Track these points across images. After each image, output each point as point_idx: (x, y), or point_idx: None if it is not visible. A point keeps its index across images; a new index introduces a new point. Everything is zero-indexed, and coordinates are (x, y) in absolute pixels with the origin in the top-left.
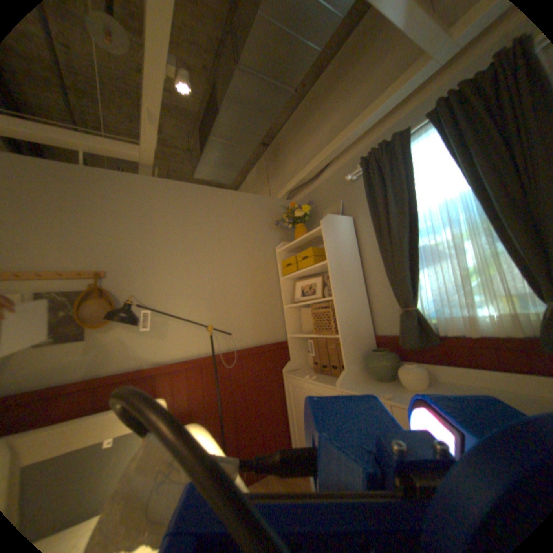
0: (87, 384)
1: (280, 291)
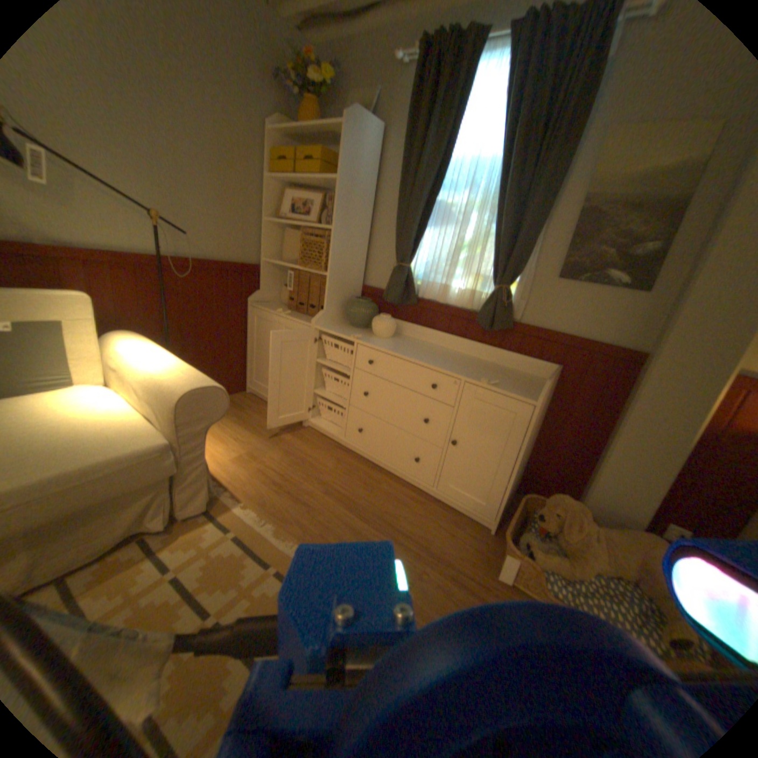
0: None
1: (260, 194)
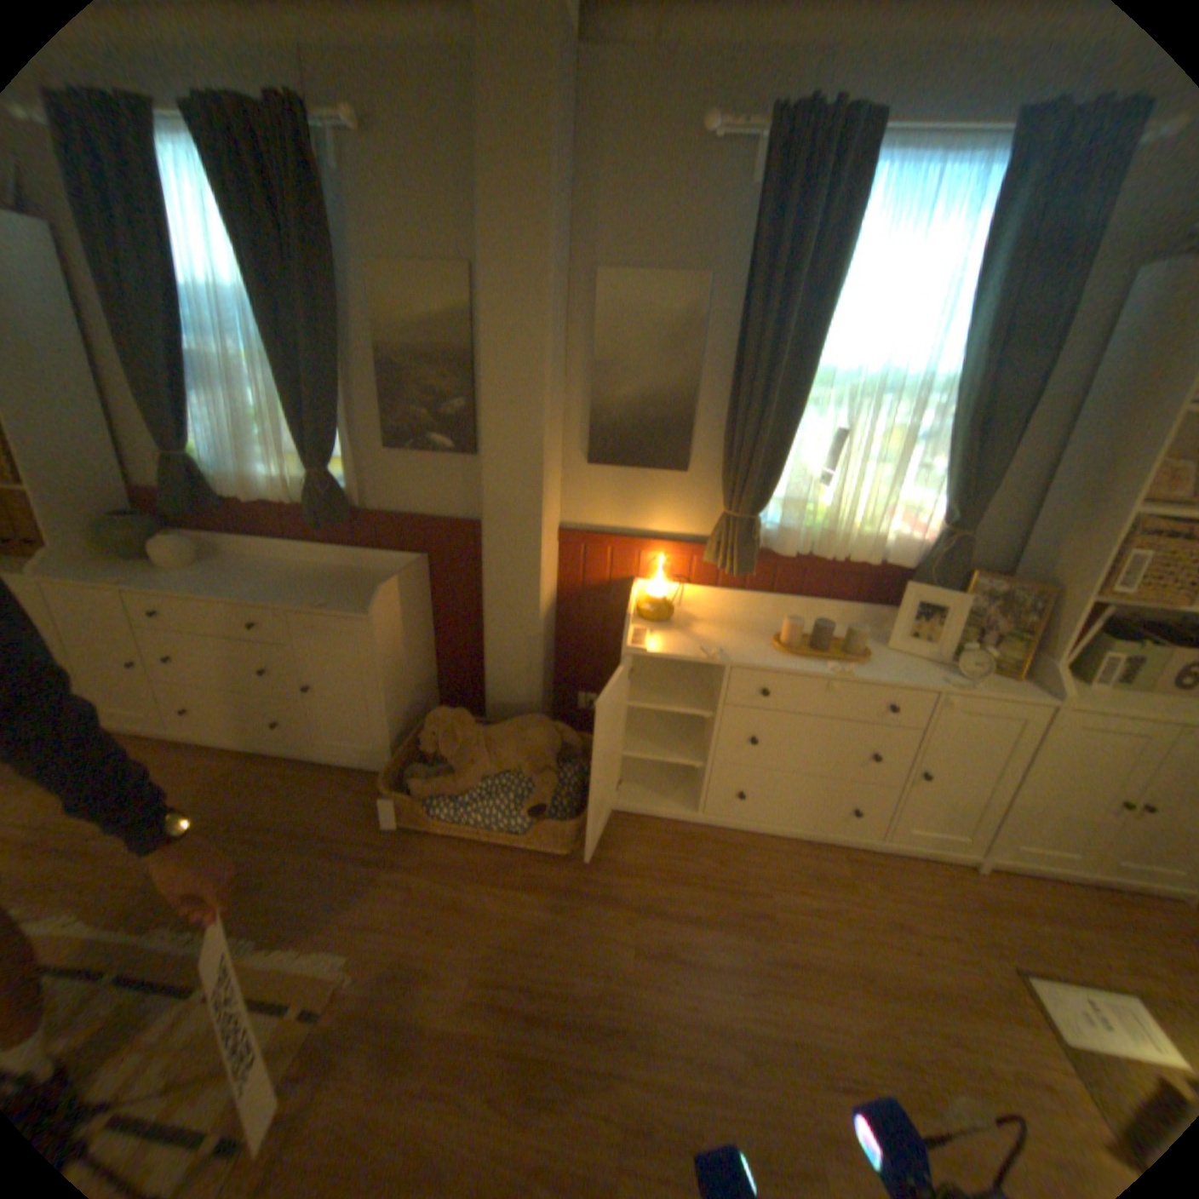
0: None
1: None
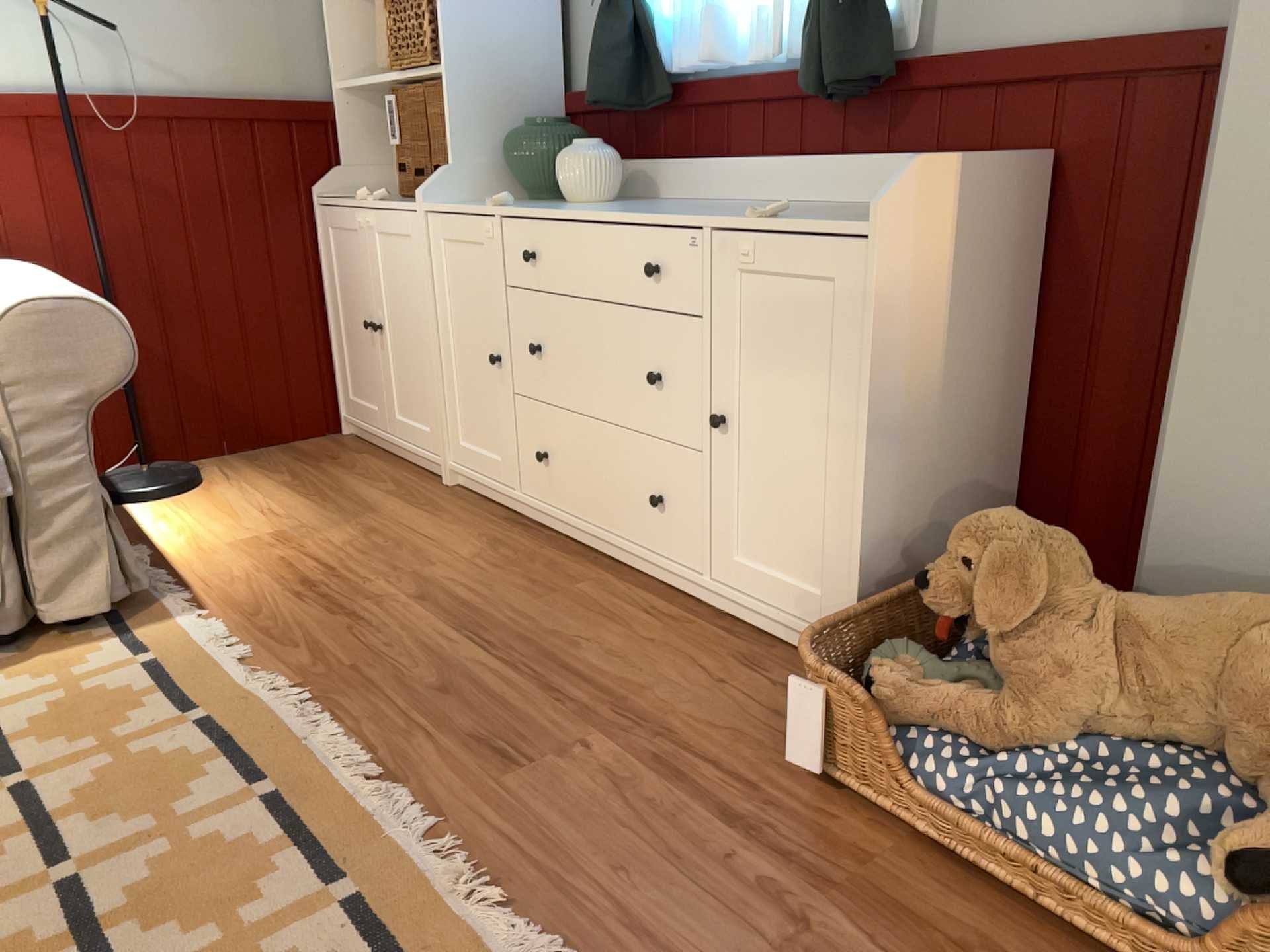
0: None
1: None
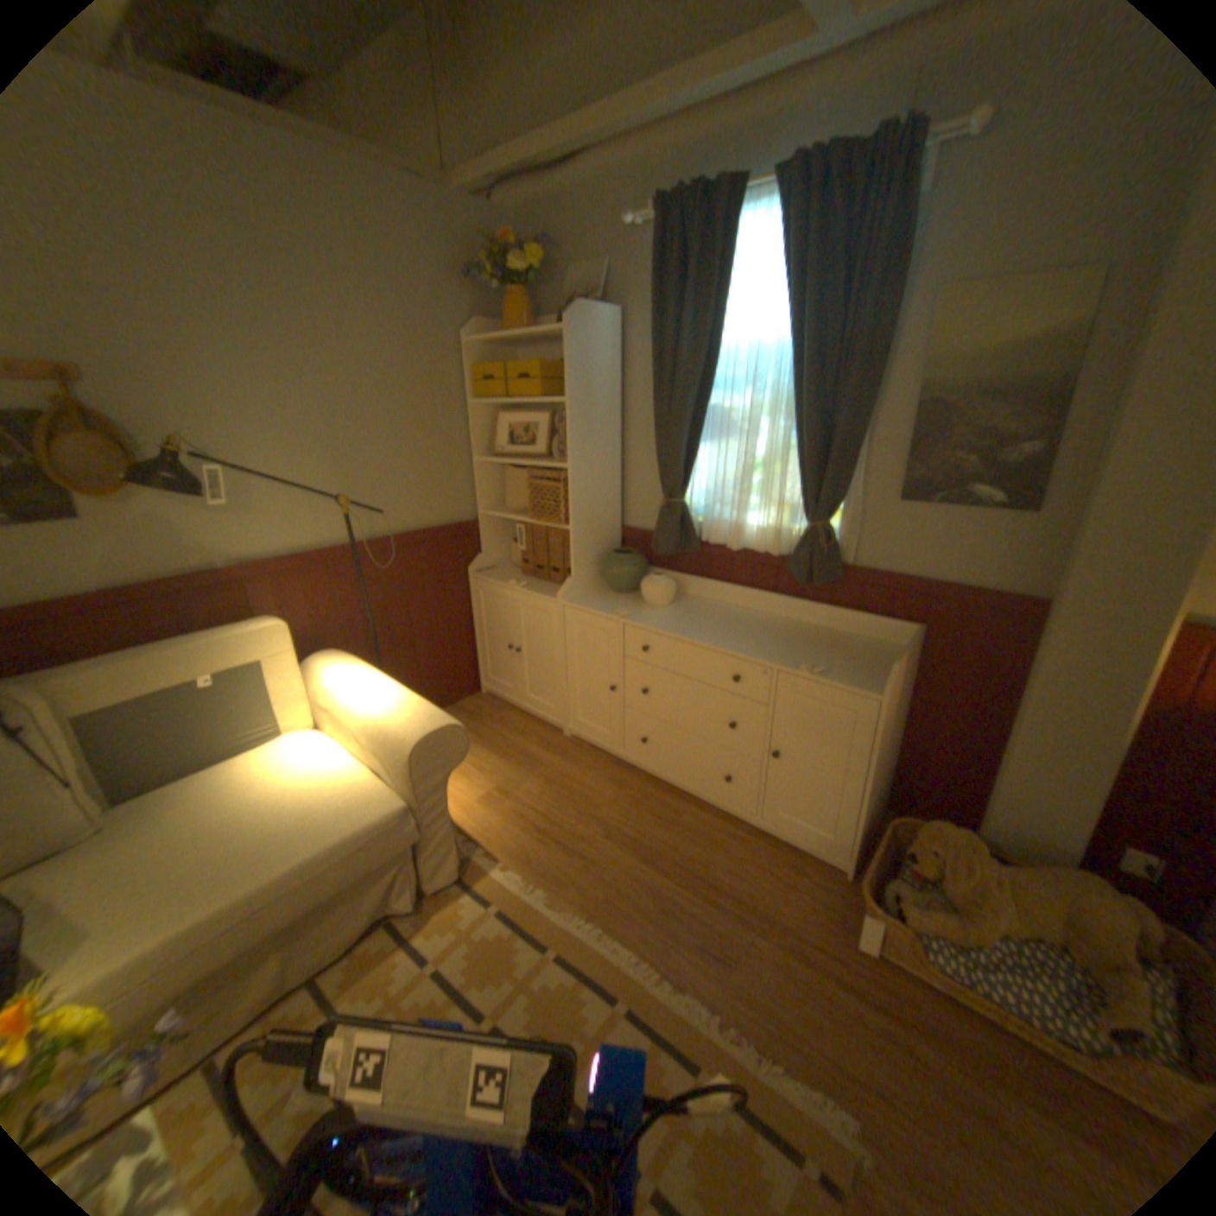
0: (118, 596)
1: (467, 427)
